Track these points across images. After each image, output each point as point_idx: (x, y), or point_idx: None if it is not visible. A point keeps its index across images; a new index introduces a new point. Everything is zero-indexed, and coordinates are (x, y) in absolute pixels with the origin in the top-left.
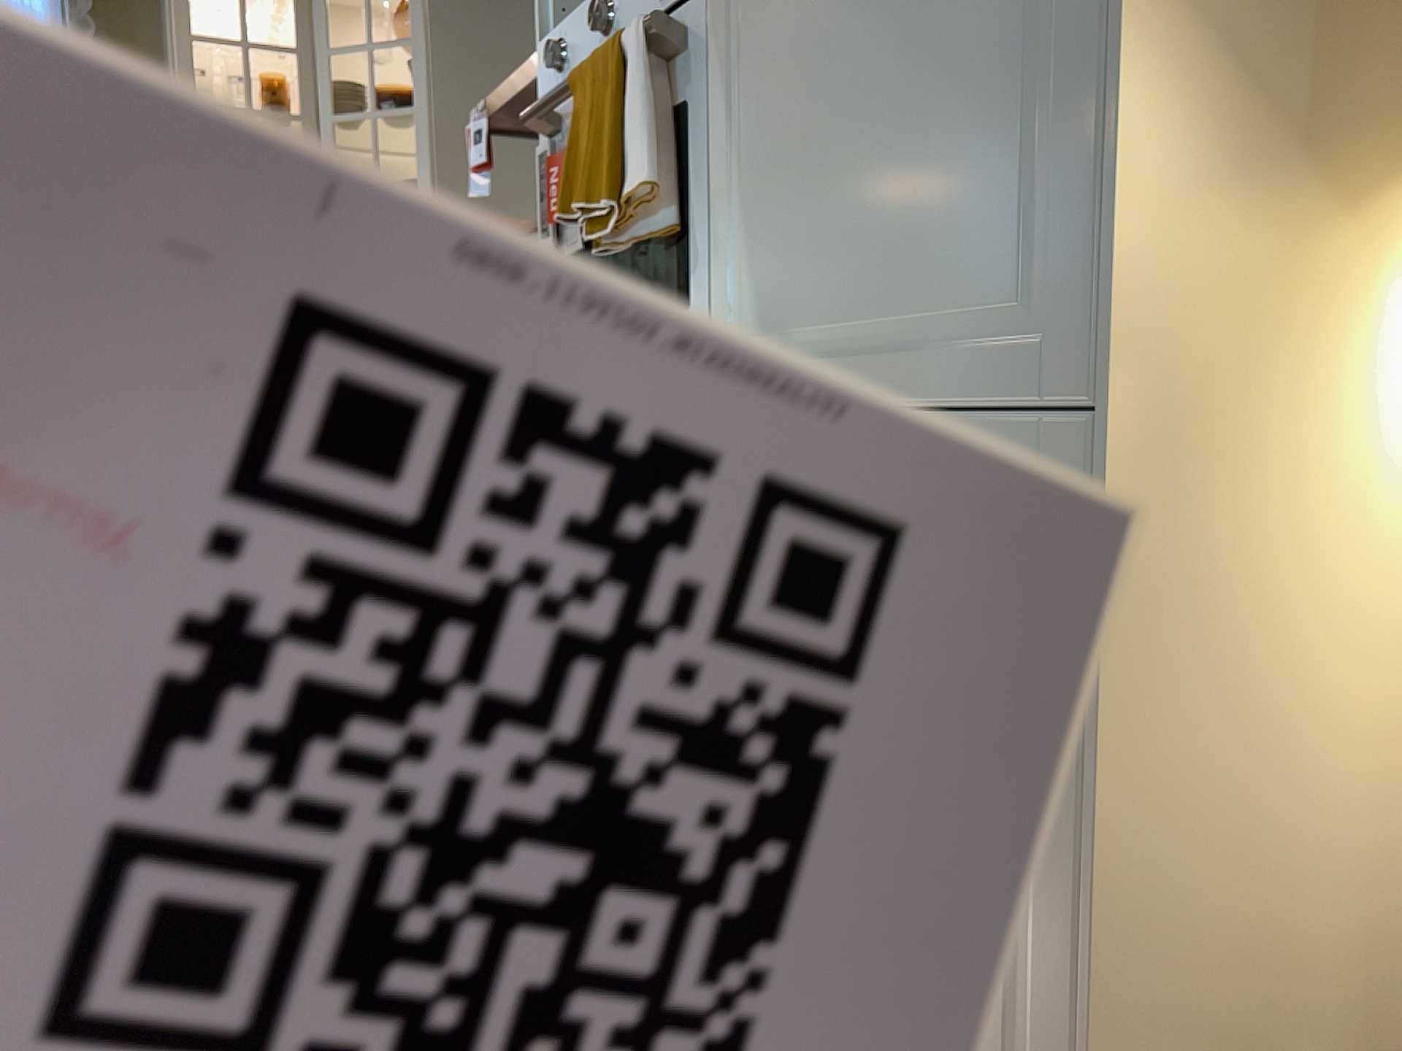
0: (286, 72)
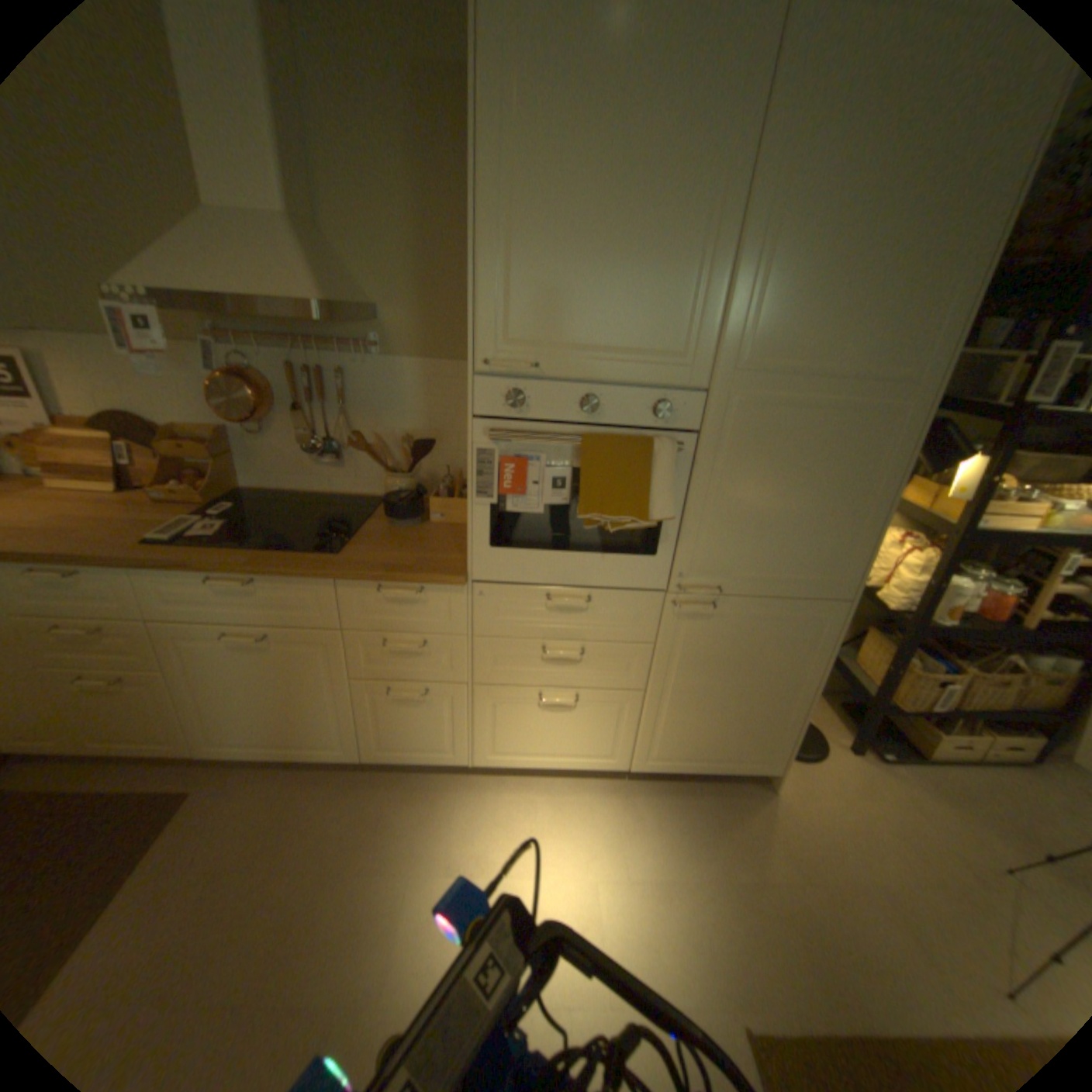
0: None
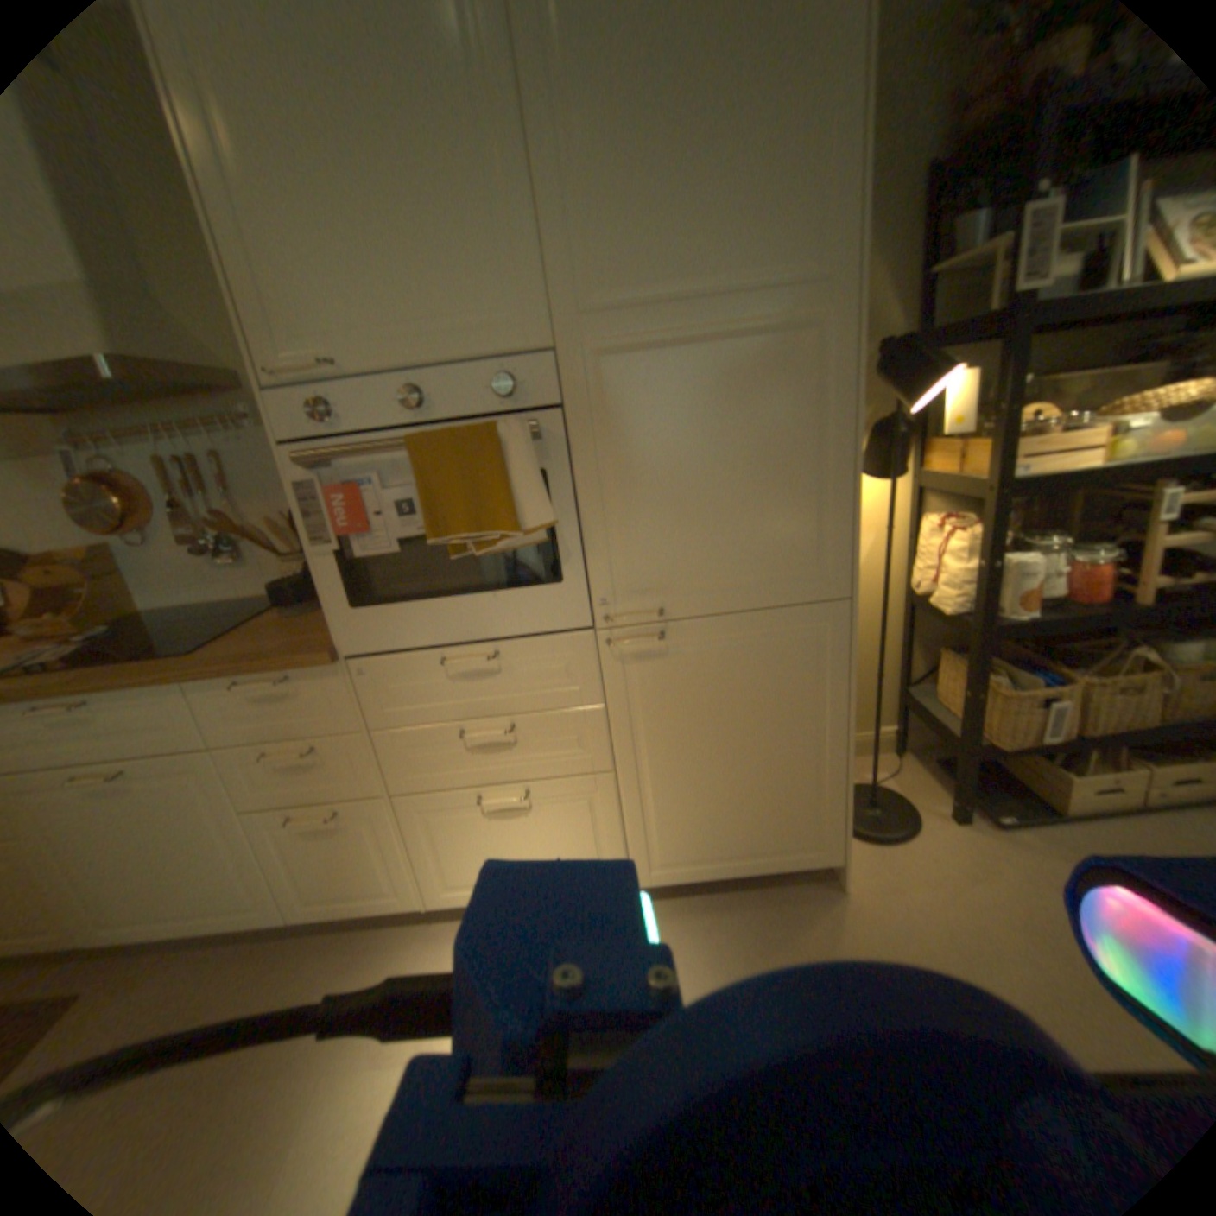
0: None
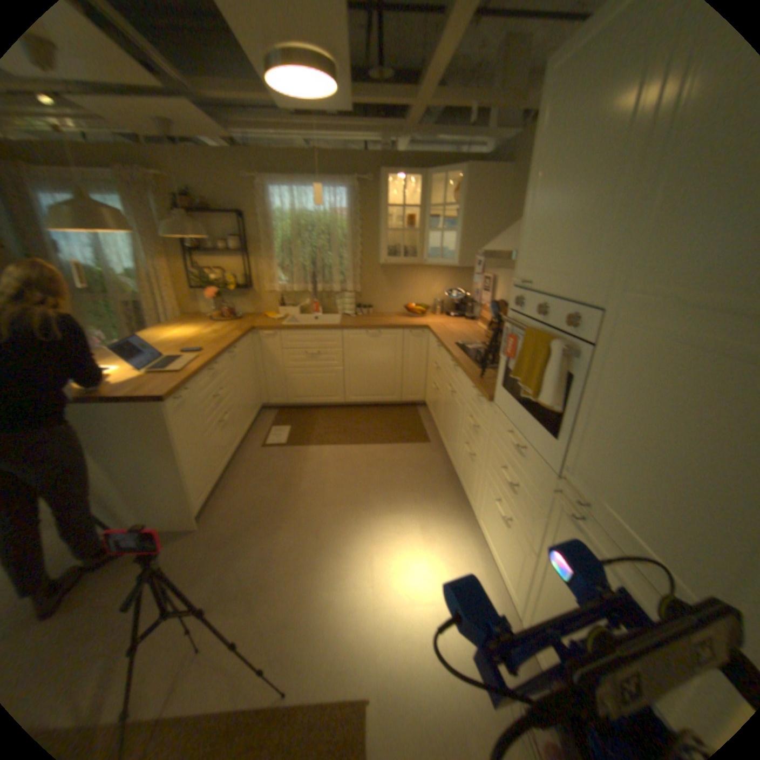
0: (415, 207)
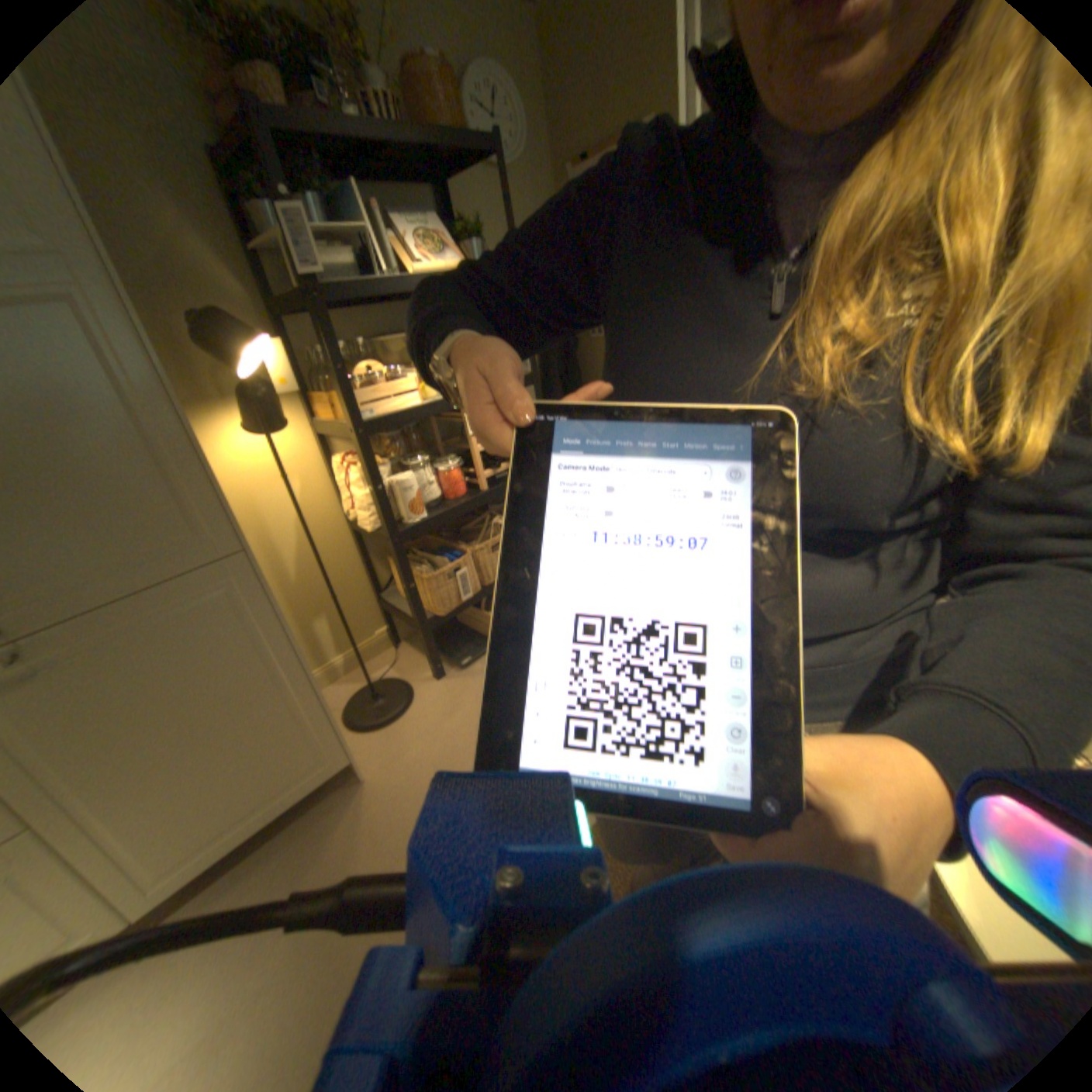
0: None
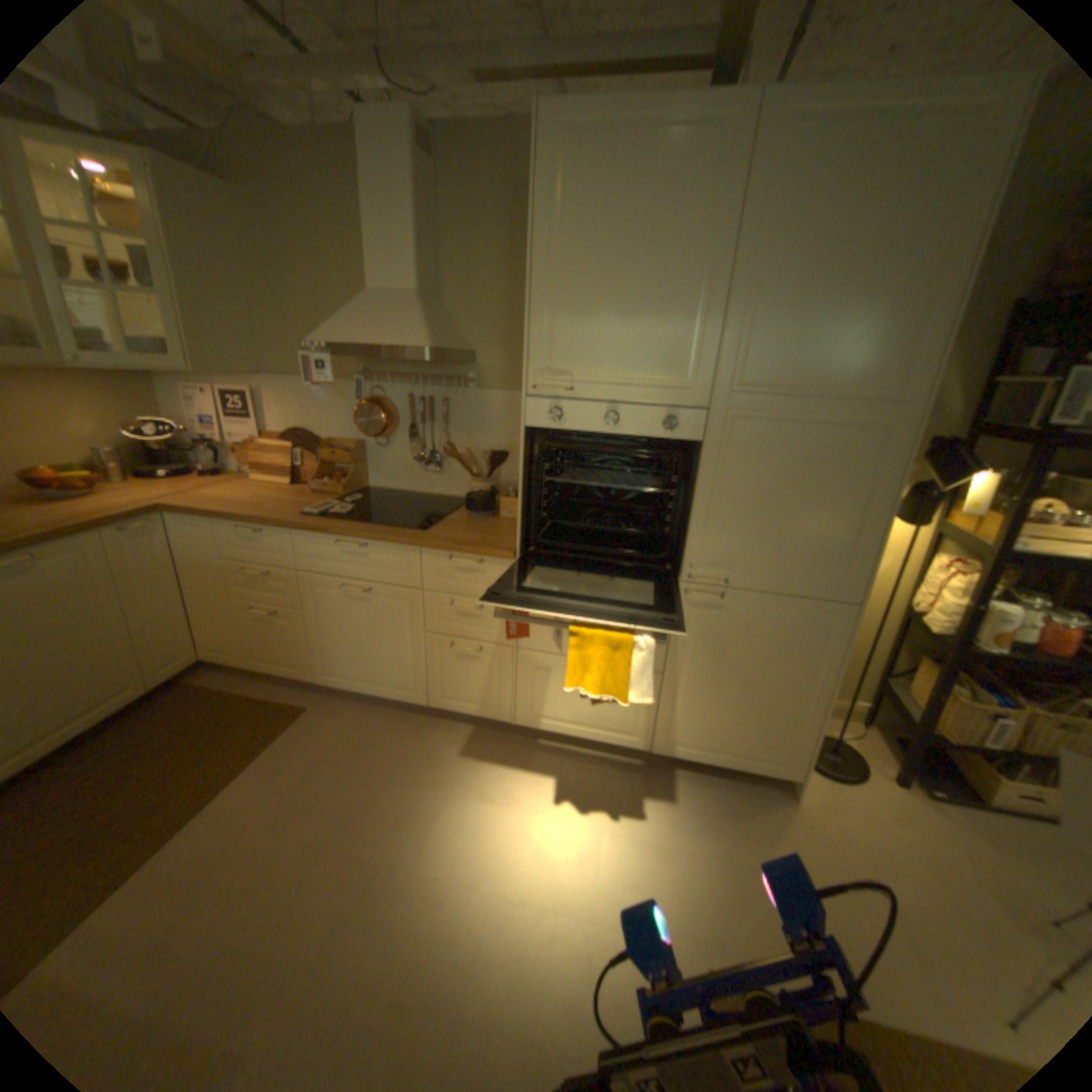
0: None
